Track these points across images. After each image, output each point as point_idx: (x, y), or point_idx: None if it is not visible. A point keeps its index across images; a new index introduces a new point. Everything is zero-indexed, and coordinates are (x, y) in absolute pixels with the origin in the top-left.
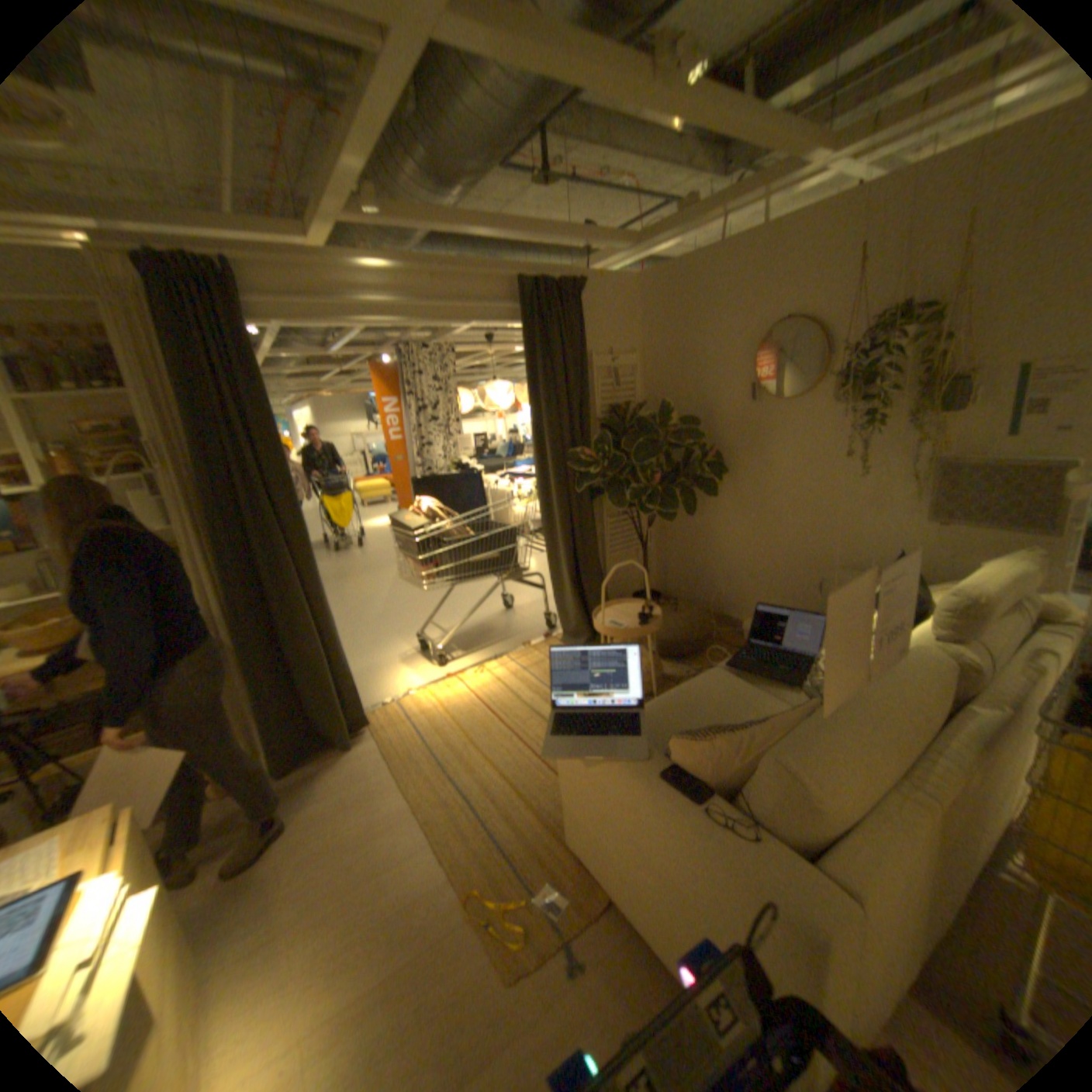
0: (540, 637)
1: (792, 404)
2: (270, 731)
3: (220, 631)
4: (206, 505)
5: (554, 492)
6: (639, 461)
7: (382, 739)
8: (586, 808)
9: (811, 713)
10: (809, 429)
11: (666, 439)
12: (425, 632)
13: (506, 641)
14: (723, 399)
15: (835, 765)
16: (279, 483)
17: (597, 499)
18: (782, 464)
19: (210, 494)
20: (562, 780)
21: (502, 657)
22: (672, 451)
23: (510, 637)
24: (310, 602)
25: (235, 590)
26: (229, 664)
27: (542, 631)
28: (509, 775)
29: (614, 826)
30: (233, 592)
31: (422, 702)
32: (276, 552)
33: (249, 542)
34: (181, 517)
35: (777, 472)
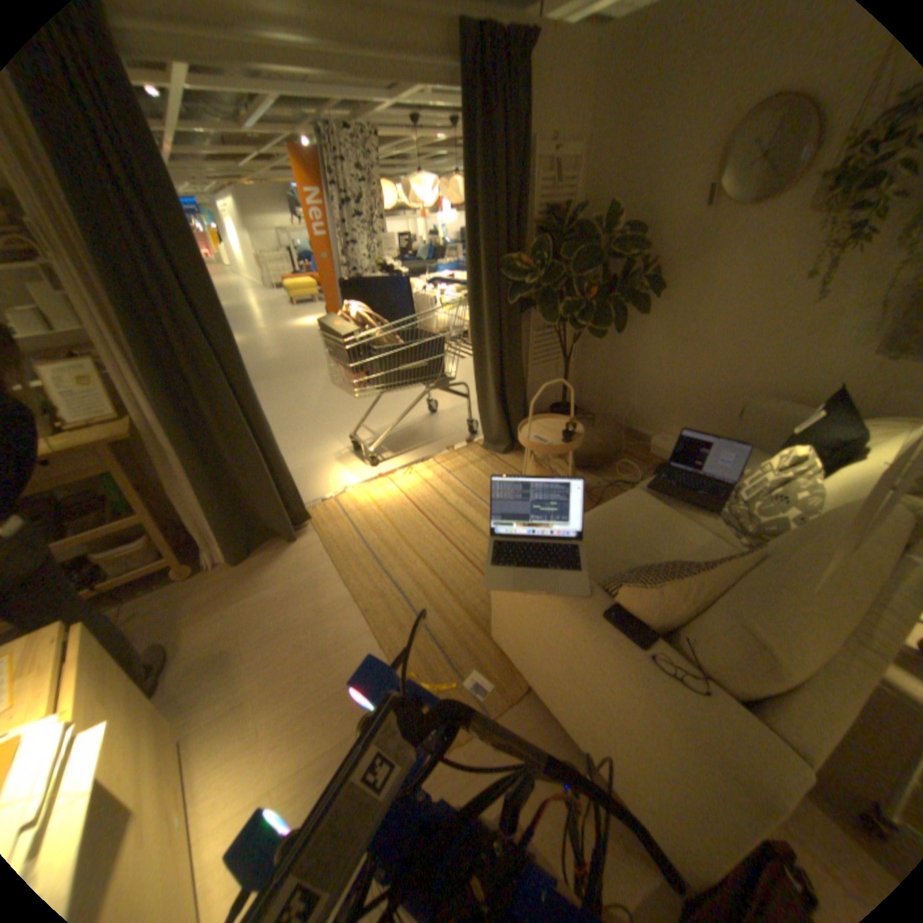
0: (462, 442)
1: (753, 212)
2: (218, 527)
3: (156, 436)
4: (115, 303)
5: (483, 302)
6: (576, 271)
7: (322, 532)
8: (517, 622)
9: (761, 562)
10: (765, 243)
11: (607, 248)
12: (356, 434)
13: (431, 444)
14: (673, 203)
15: (801, 632)
16: (194, 281)
17: (526, 311)
18: (724, 282)
19: (117, 290)
20: (493, 593)
21: (428, 460)
22: (612, 262)
23: (434, 441)
24: (243, 410)
25: (163, 396)
26: (170, 467)
27: (463, 436)
28: (438, 571)
29: (546, 645)
30: (161, 399)
31: (356, 499)
32: (200, 359)
33: (171, 346)
34: (92, 315)
35: (717, 291)
